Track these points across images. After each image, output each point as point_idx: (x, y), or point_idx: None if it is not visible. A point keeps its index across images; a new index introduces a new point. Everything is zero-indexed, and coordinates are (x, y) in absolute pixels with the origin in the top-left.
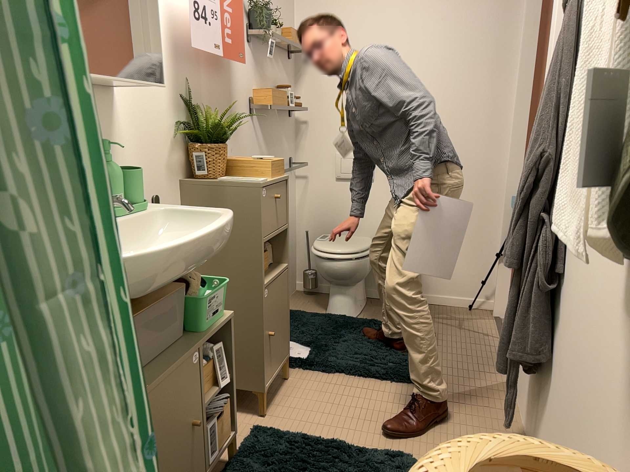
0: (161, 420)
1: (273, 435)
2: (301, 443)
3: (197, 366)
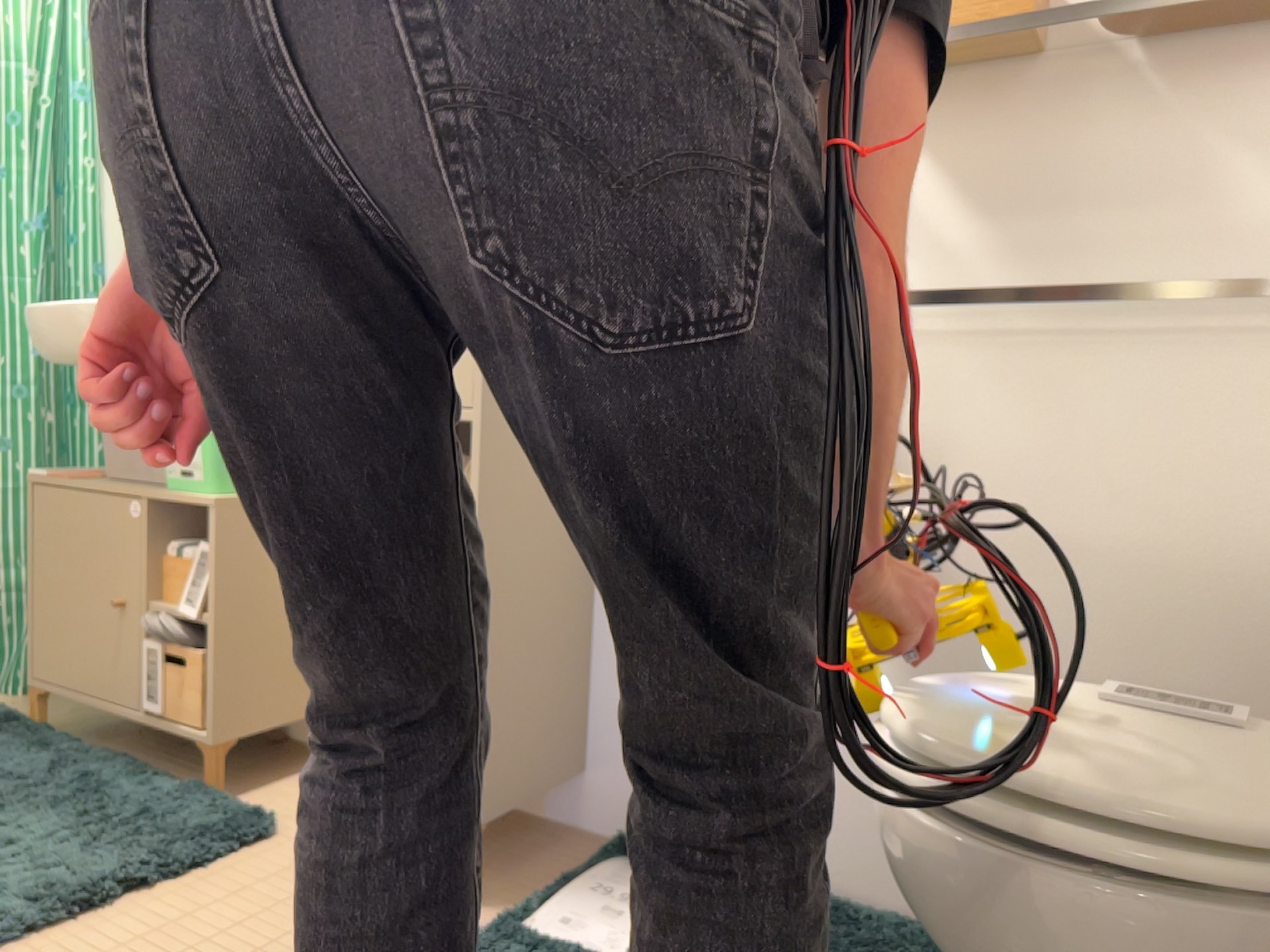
0: (89, 537)
1: (223, 814)
2: (157, 842)
3: (144, 520)
